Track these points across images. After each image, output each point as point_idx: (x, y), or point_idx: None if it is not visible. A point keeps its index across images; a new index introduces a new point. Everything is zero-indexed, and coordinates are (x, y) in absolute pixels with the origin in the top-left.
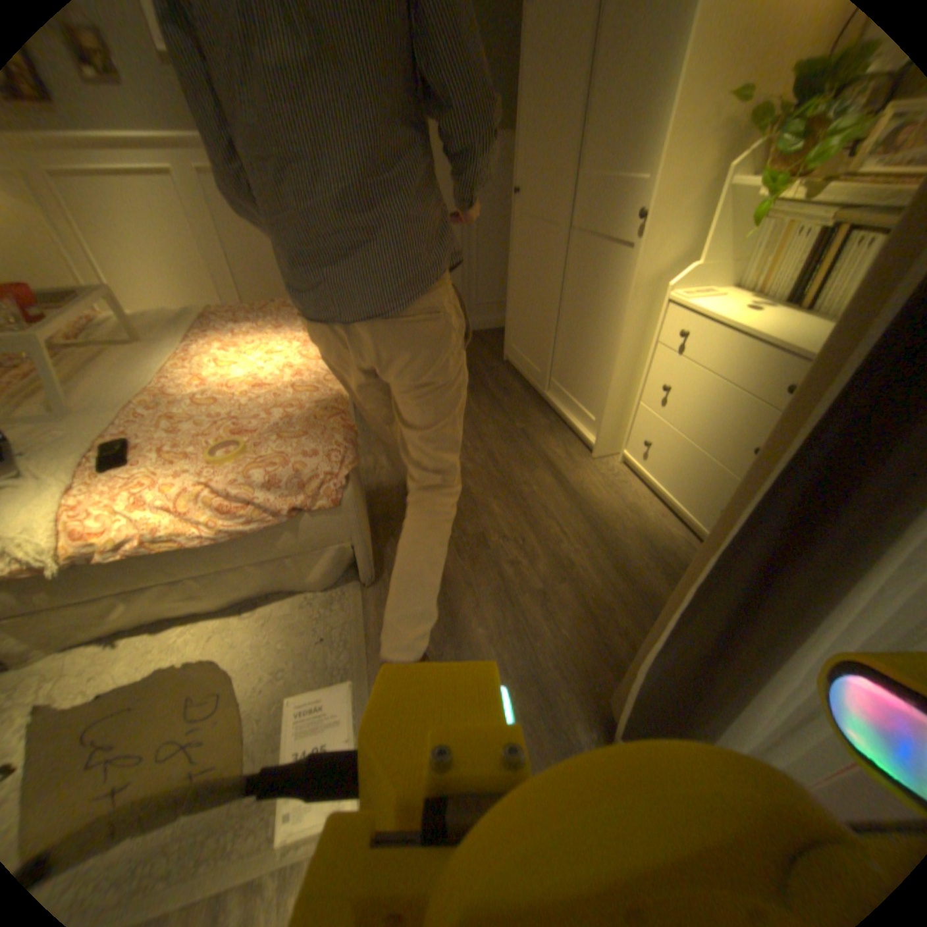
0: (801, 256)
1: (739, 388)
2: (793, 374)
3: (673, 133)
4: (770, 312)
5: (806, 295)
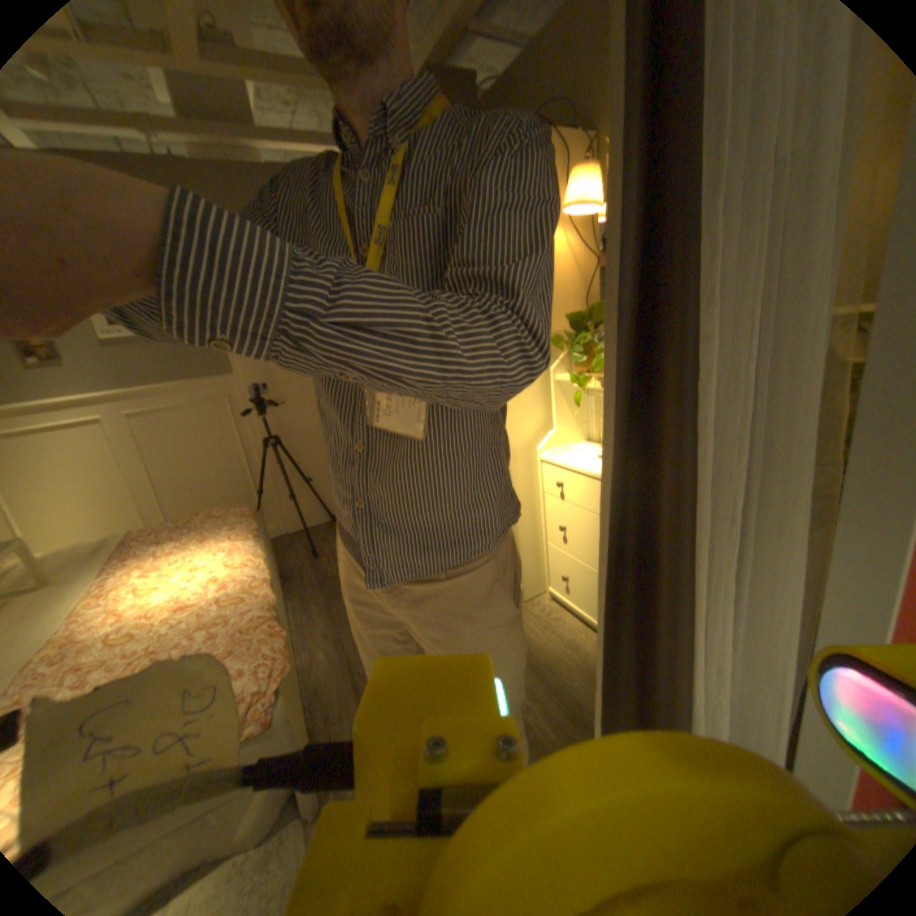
0: None
1: None
2: None
3: None
4: None
5: None
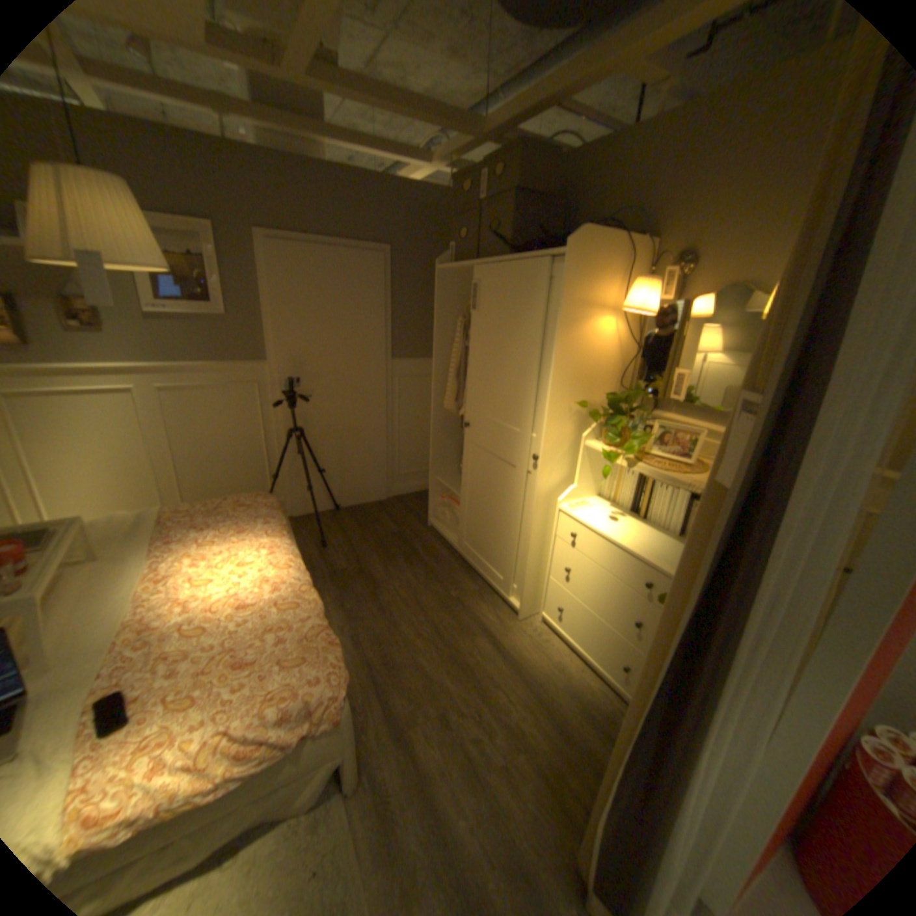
0: (632, 485)
1: (616, 578)
2: (646, 575)
3: (547, 420)
4: (623, 523)
5: (640, 510)
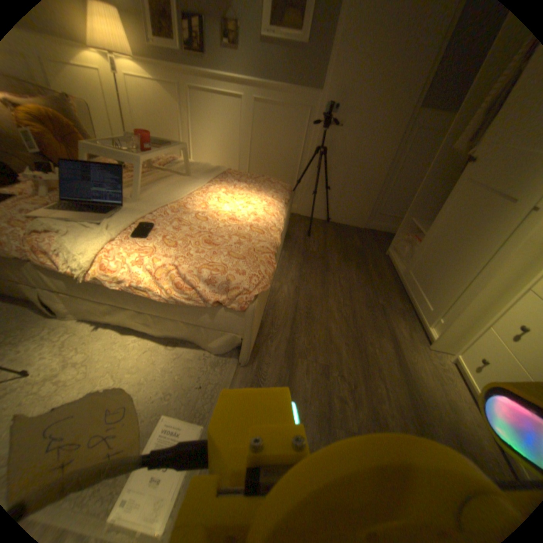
0: None
1: None
2: None
3: None
4: None
5: None
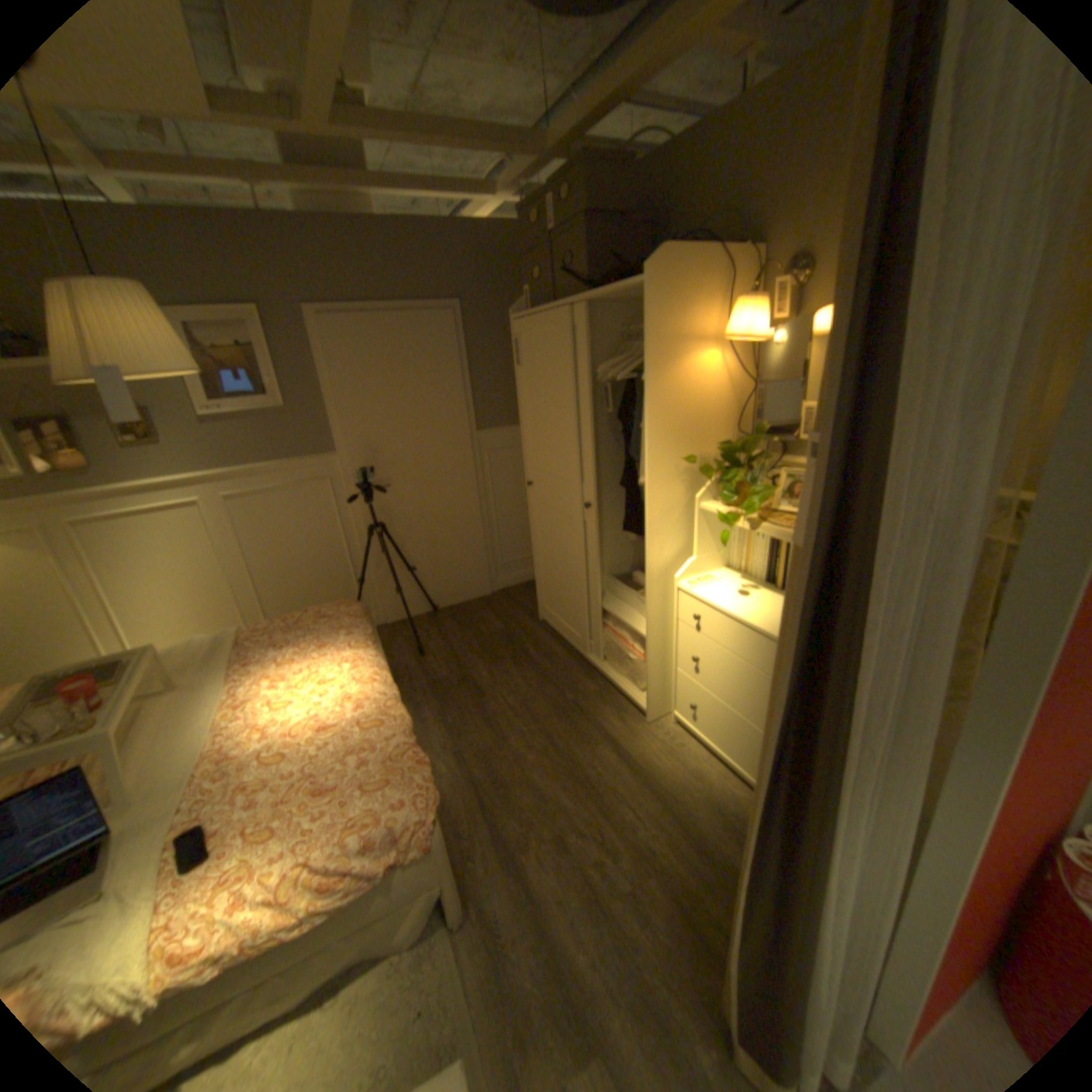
0: (764, 551)
1: (750, 664)
2: None
3: (649, 484)
4: (755, 598)
5: (777, 580)
